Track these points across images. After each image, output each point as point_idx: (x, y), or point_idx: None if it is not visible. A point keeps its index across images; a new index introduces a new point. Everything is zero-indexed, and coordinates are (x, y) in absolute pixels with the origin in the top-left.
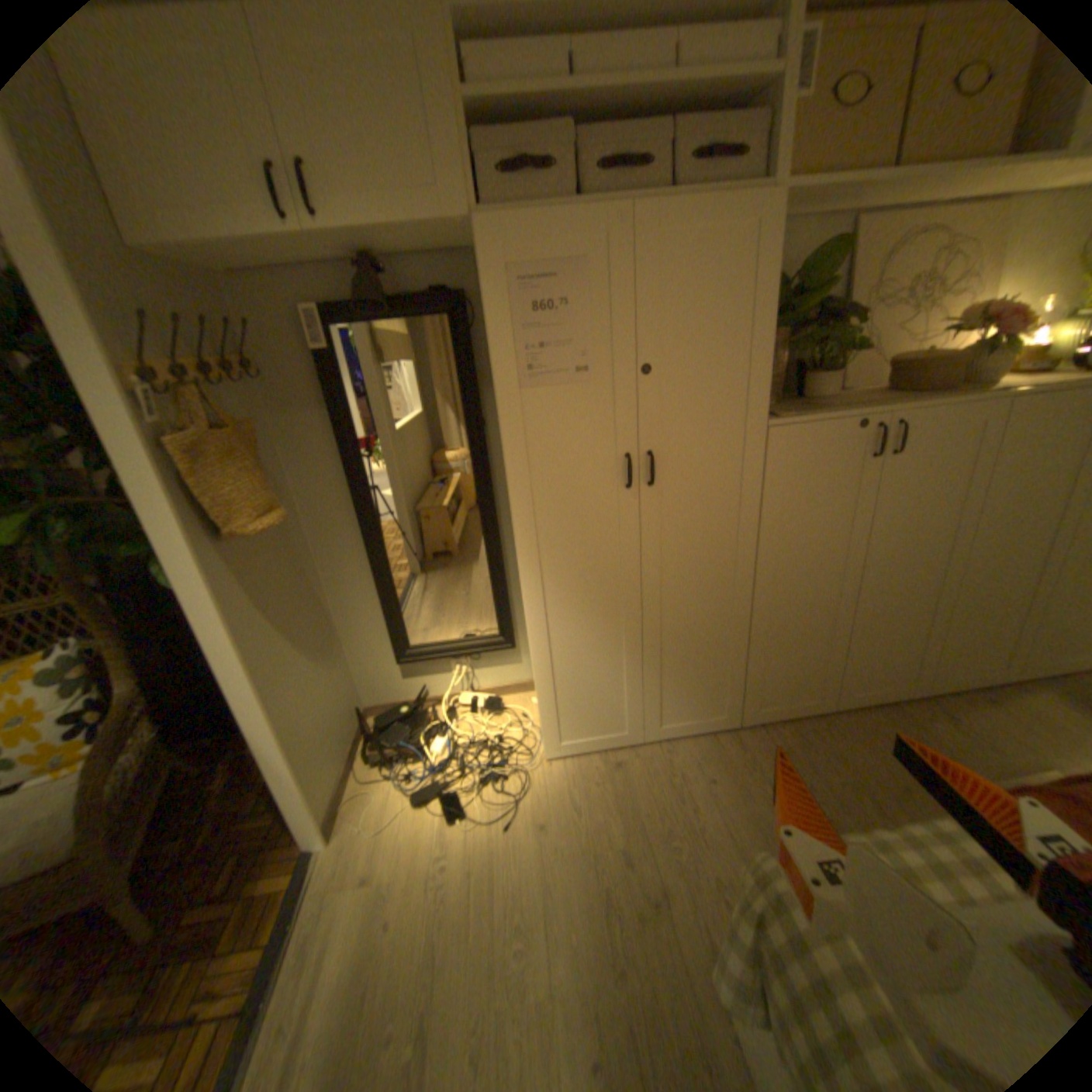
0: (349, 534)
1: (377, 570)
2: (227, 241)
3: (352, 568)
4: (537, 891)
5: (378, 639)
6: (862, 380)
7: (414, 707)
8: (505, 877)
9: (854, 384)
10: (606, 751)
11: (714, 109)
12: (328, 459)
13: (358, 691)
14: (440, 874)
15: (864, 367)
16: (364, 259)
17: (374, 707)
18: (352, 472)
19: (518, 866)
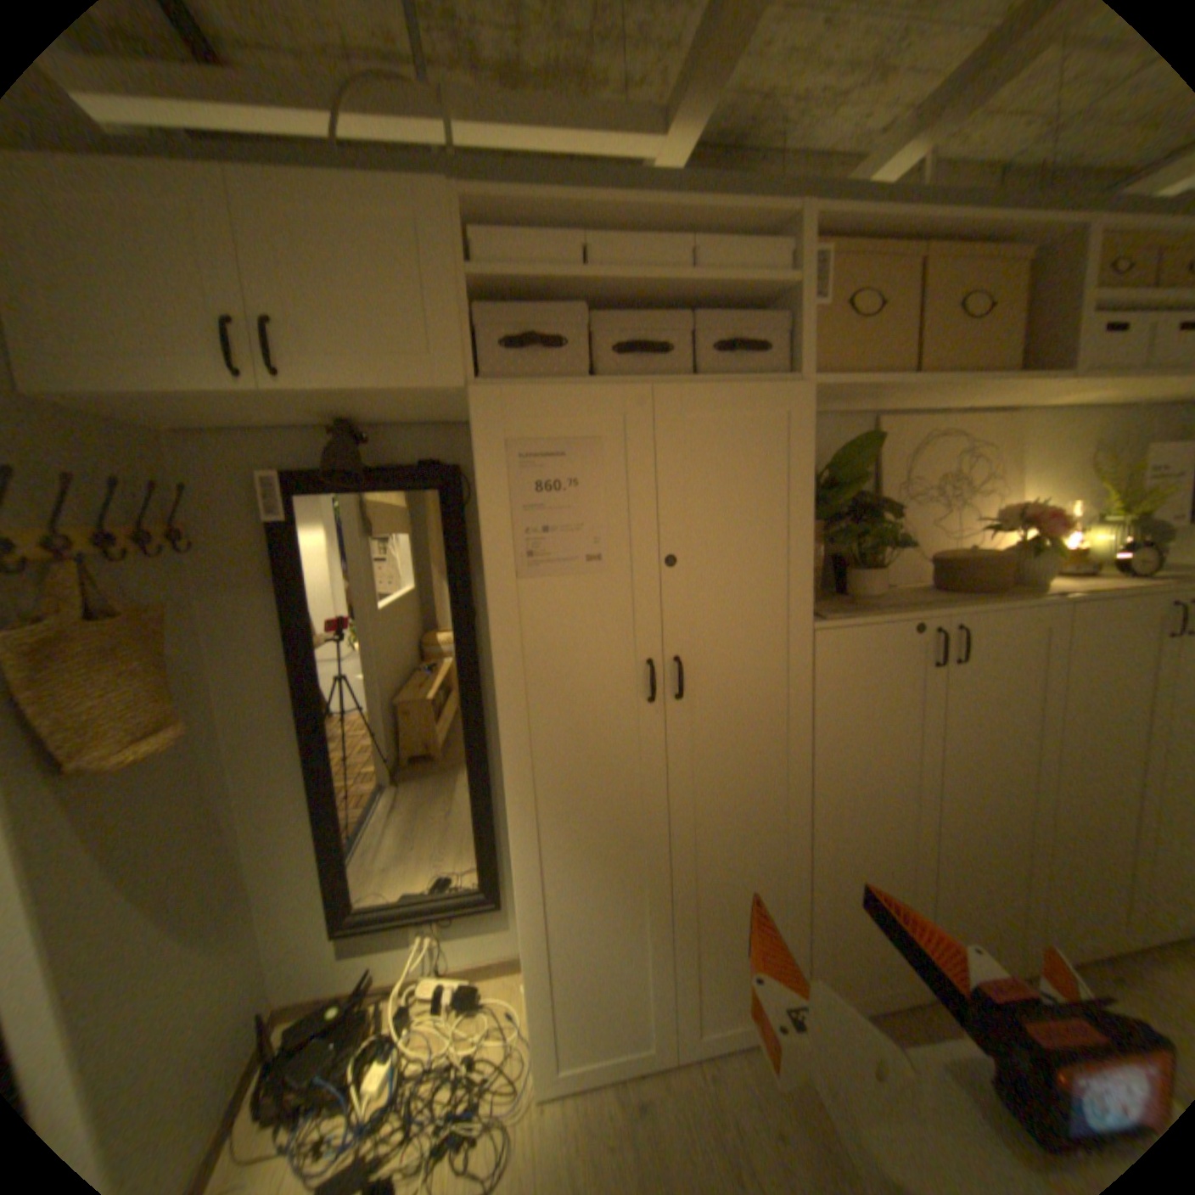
0: (282, 749)
1: (314, 801)
2: (159, 395)
3: (281, 797)
4: None
5: (305, 900)
6: (903, 577)
7: (348, 1004)
8: None
9: (895, 580)
10: (623, 1081)
11: (731, 309)
12: (267, 651)
13: (265, 983)
14: None
15: (903, 564)
16: (341, 426)
17: (286, 1007)
18: (297, 669)
19: None
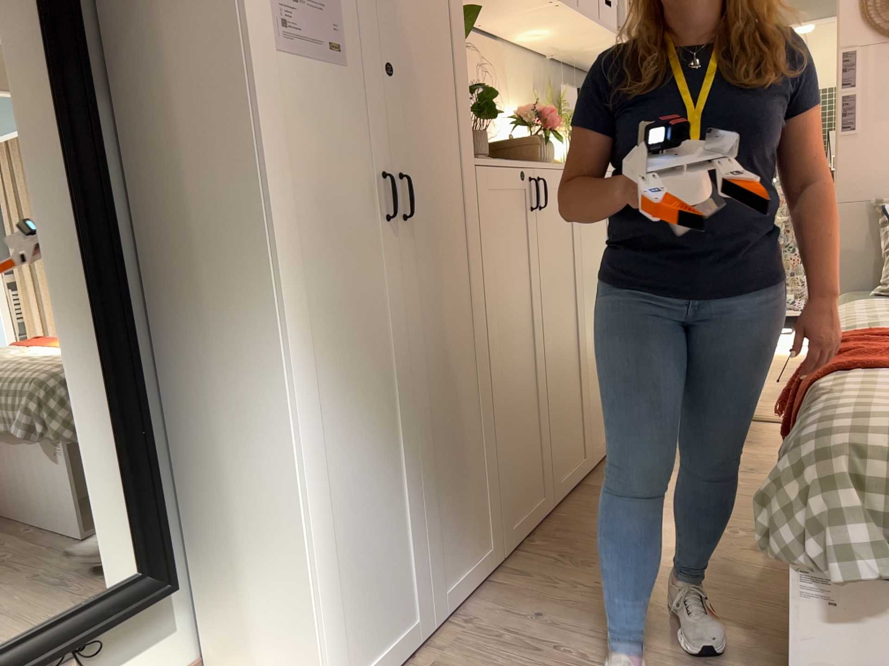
0: None
1: None
2: None
3: None
4: None
5: None
6: None
7: None
8: None
9: None
10: None
11: None
12: None
13: None
14: None
15: None
16: None
17: None
18: None
19: None
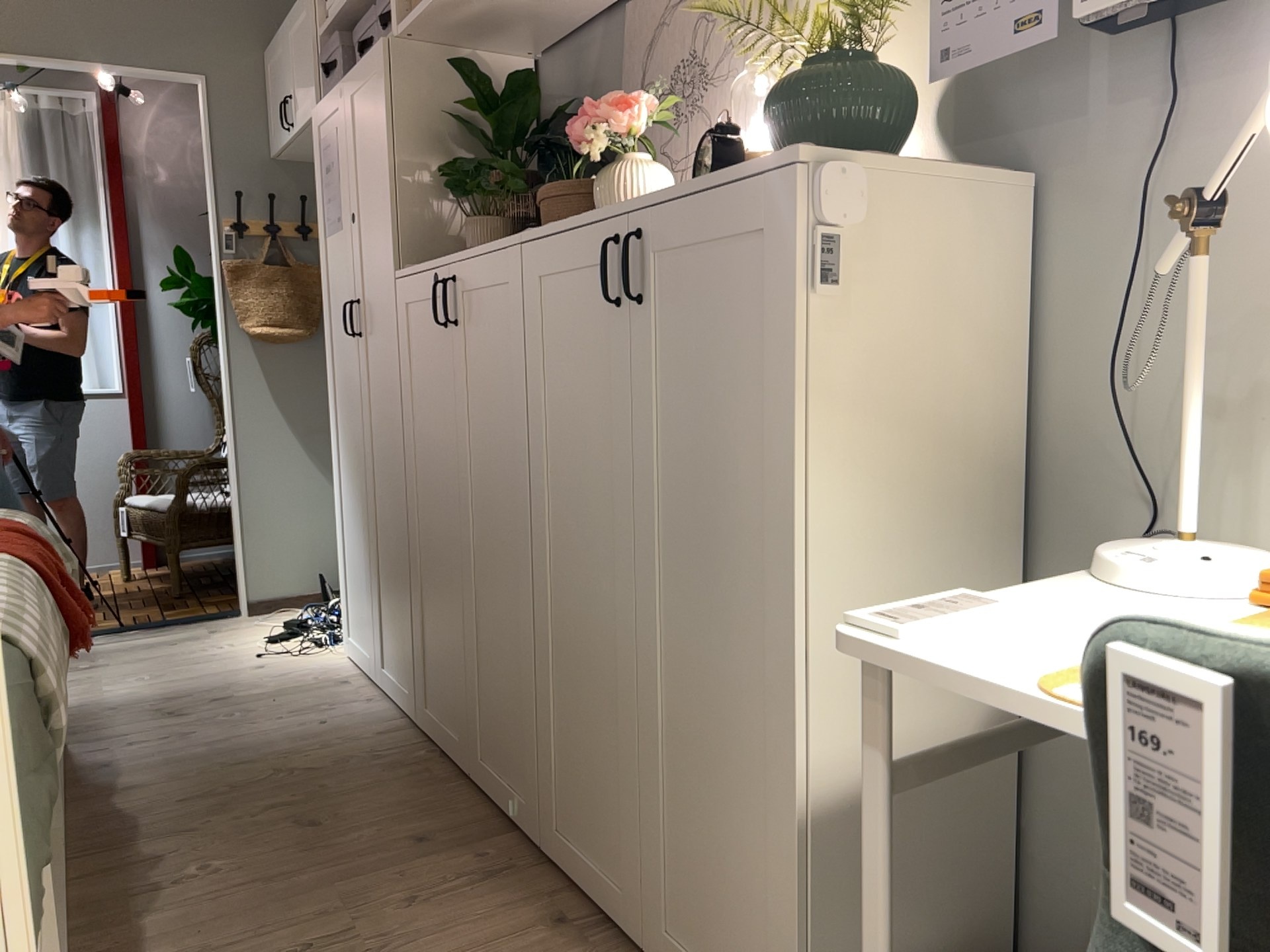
0: None
1: None
2: (284, 146)
3: None
4: (194, 675)
5: None
6: None
7: None
8: (209, 665)
9: None
10: (365, 675)
11: None
12: None
13: None
14: (216, 648)
15: None
16: None
17: None
18: None
19: (219, 666)
